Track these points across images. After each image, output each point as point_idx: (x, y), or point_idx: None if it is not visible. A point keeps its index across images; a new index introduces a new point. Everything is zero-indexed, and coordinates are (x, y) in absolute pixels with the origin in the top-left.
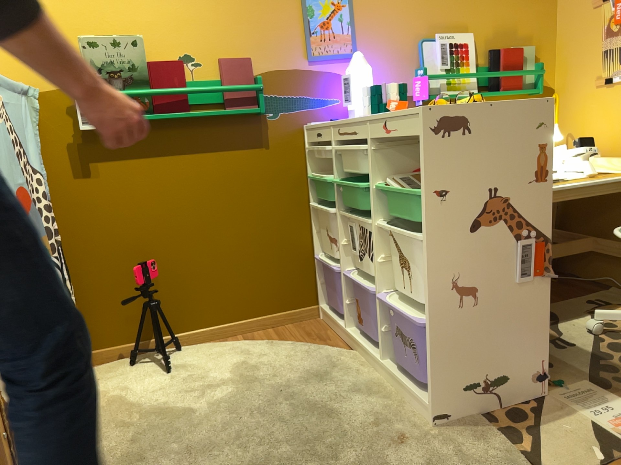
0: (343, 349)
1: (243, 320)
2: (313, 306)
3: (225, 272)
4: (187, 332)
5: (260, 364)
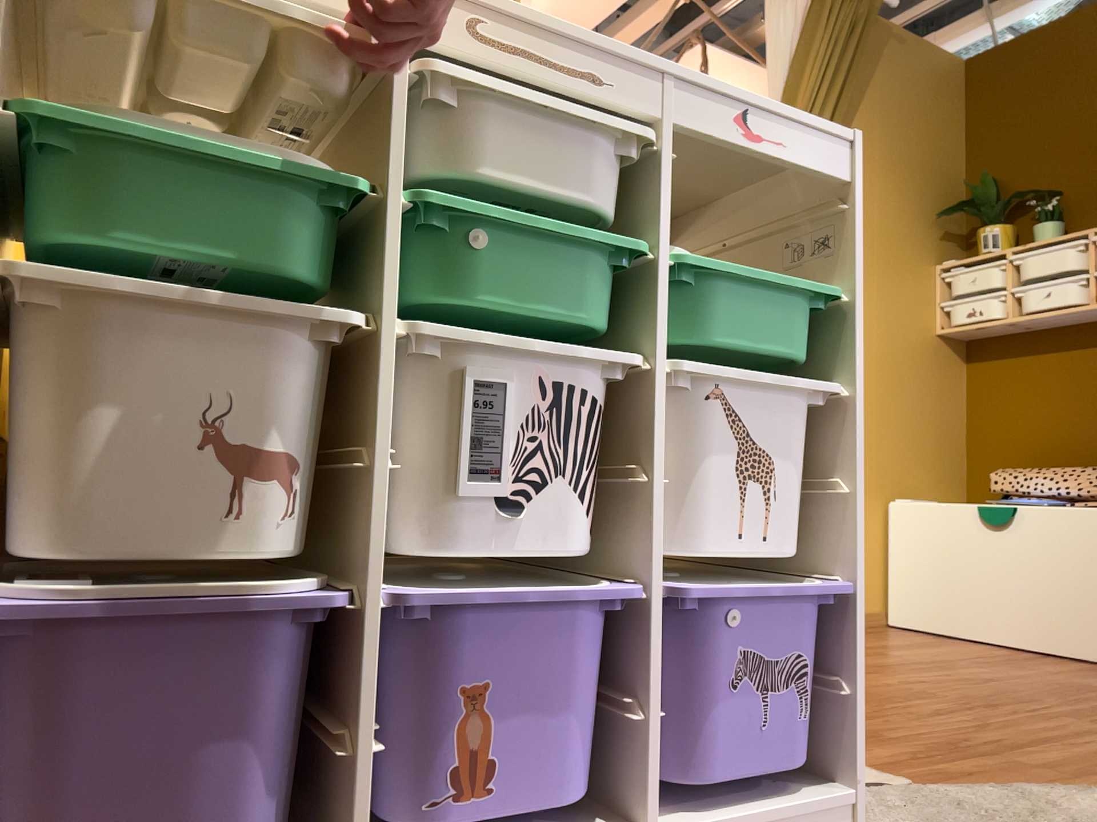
0: None
1: None
2: None
3: None
4: None
5: None
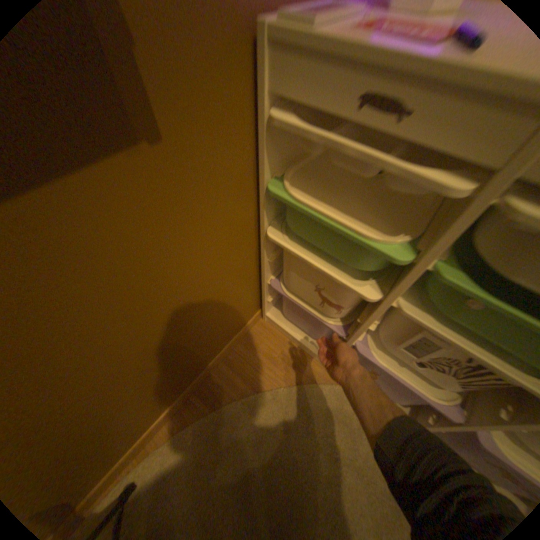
0: (328, 380)
1: (191, 384)
2: (256, 315)
3: (152, 384)
4: (128, 453)
5: (268, 467)
